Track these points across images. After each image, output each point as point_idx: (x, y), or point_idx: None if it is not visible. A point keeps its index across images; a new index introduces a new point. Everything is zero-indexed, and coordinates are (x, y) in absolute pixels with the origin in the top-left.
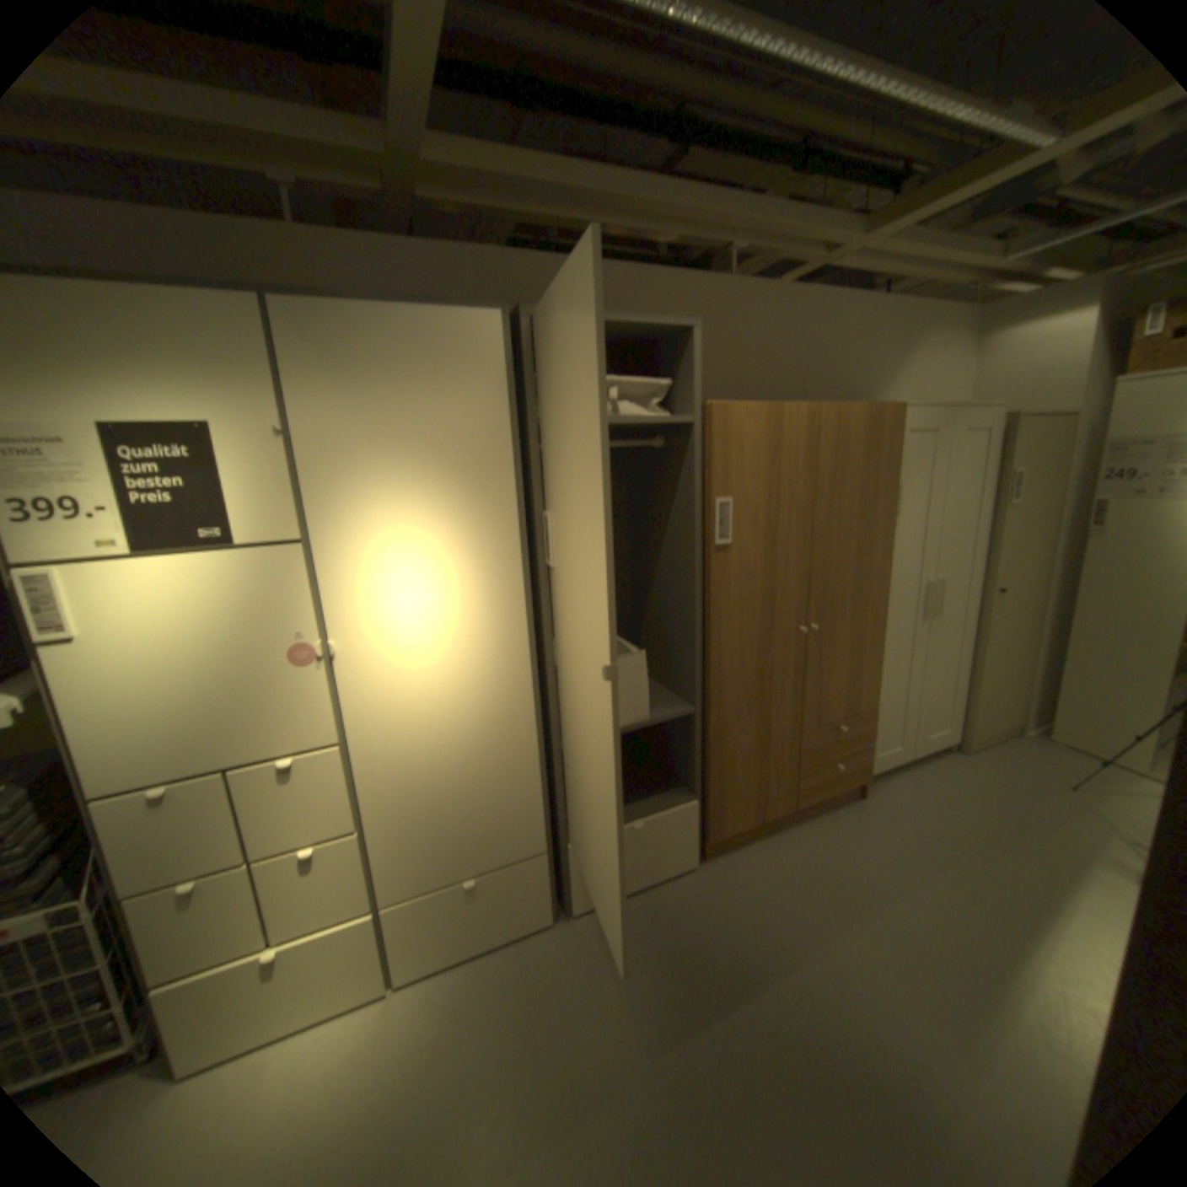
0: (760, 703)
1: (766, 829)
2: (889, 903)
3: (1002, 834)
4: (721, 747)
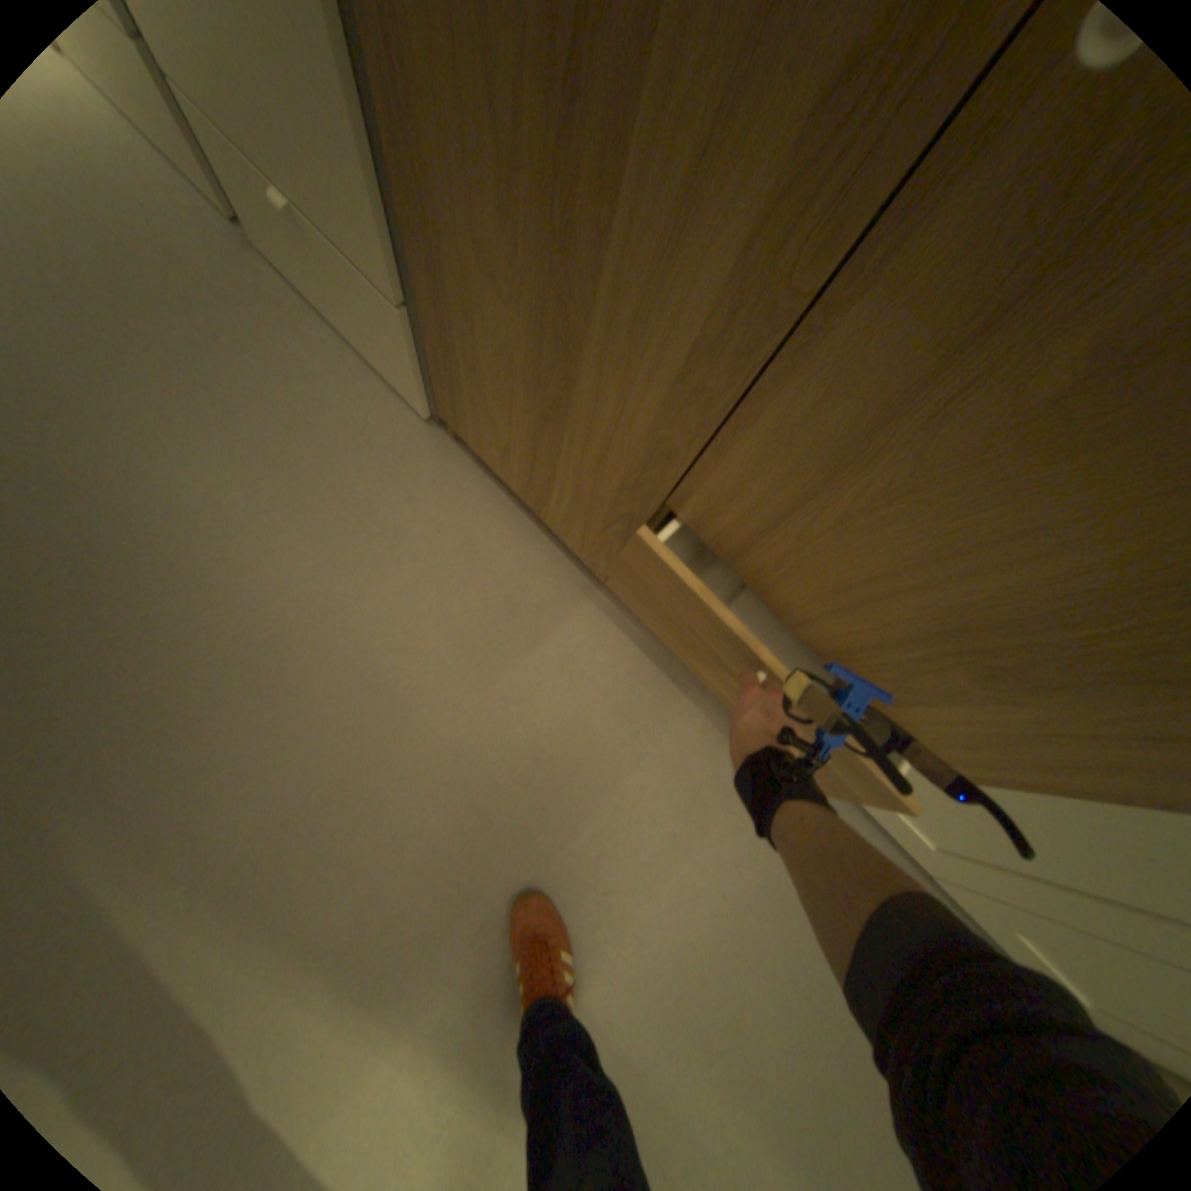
0: (558, 227)
1: (568, 532)
2: (442, 760)
3: (741, 1044)
4: (431, 230)
